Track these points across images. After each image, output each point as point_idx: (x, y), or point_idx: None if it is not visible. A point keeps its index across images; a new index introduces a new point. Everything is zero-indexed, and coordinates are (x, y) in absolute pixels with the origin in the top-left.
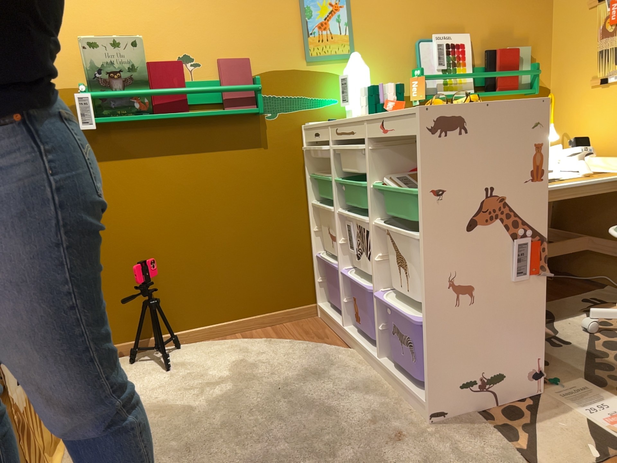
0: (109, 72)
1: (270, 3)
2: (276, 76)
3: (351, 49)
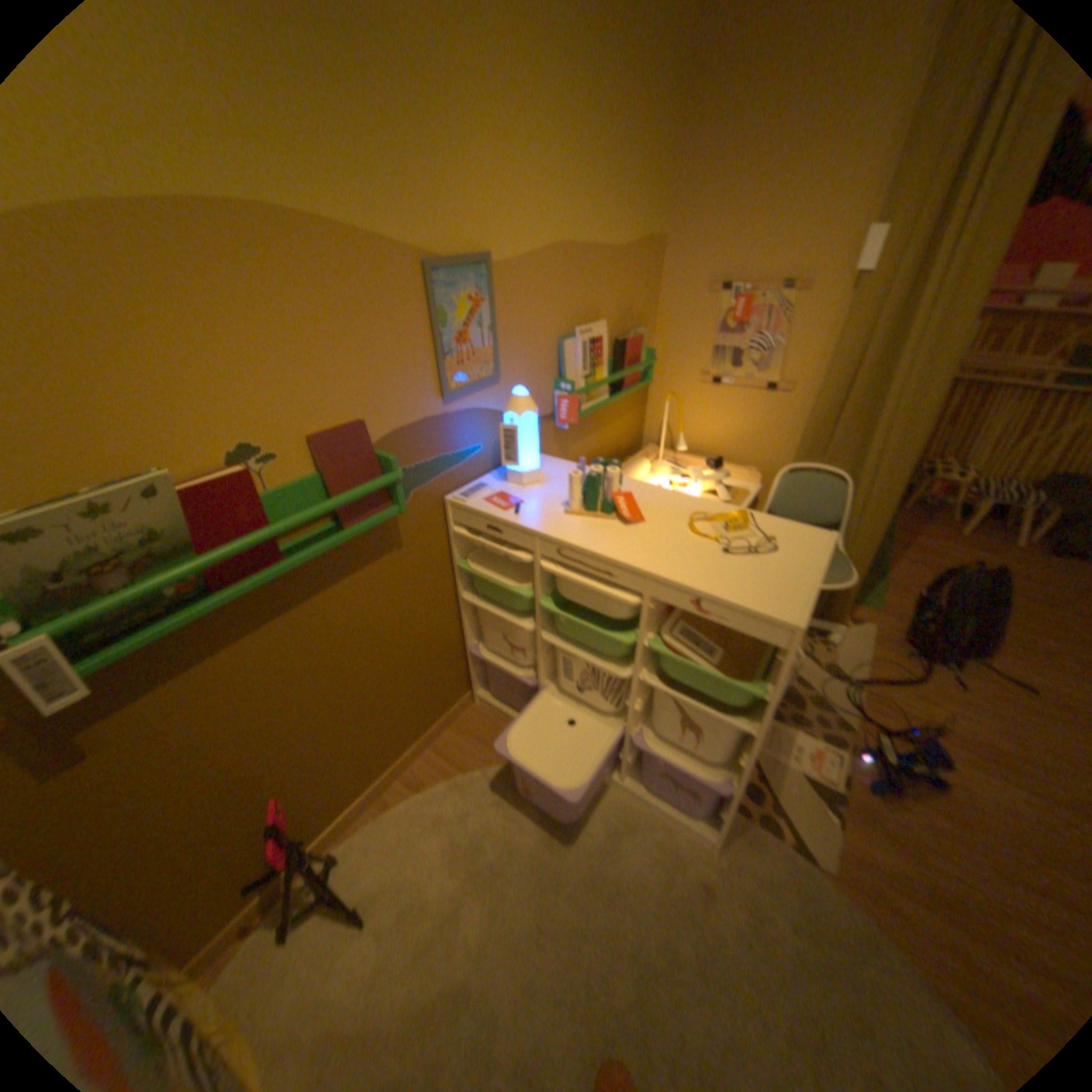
0: (87, 570)
1: (384, 307)
2: (404, 438)
3: (497, 369)
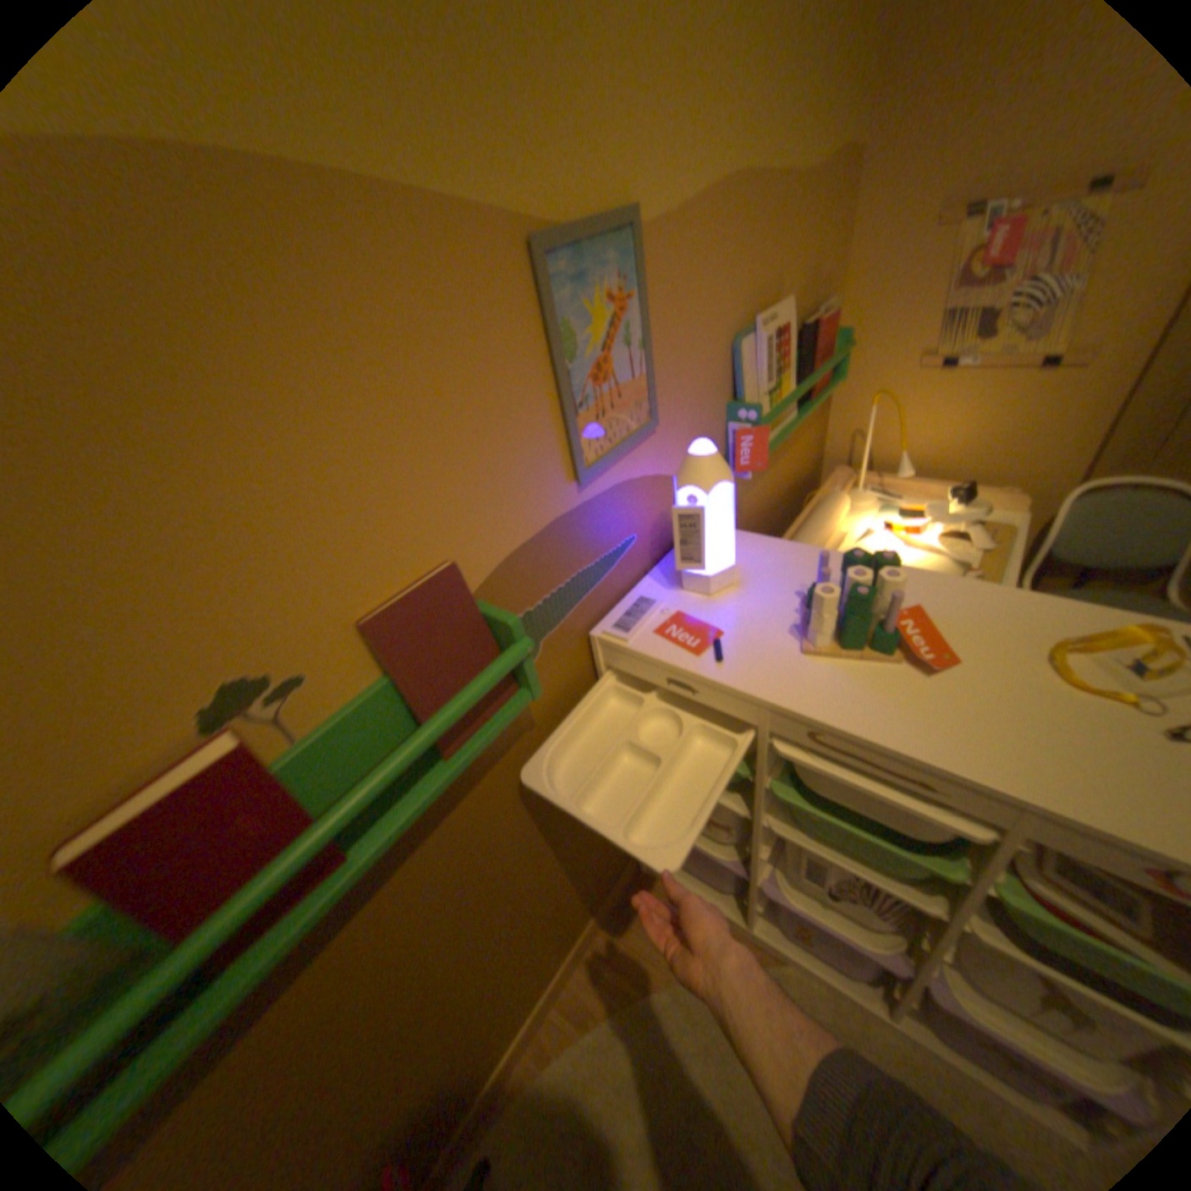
0: None
1: (468, 341)
2: (523, 561)
3: (653, 409)
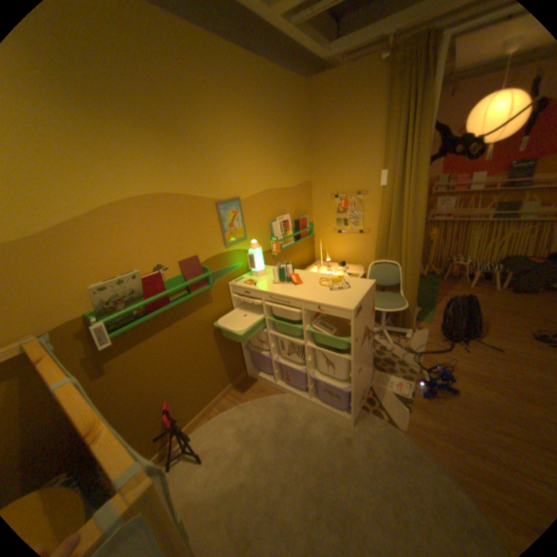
0: (115, 301)
1: (203, 218)
2: (211, 261)
3: (245, 235)
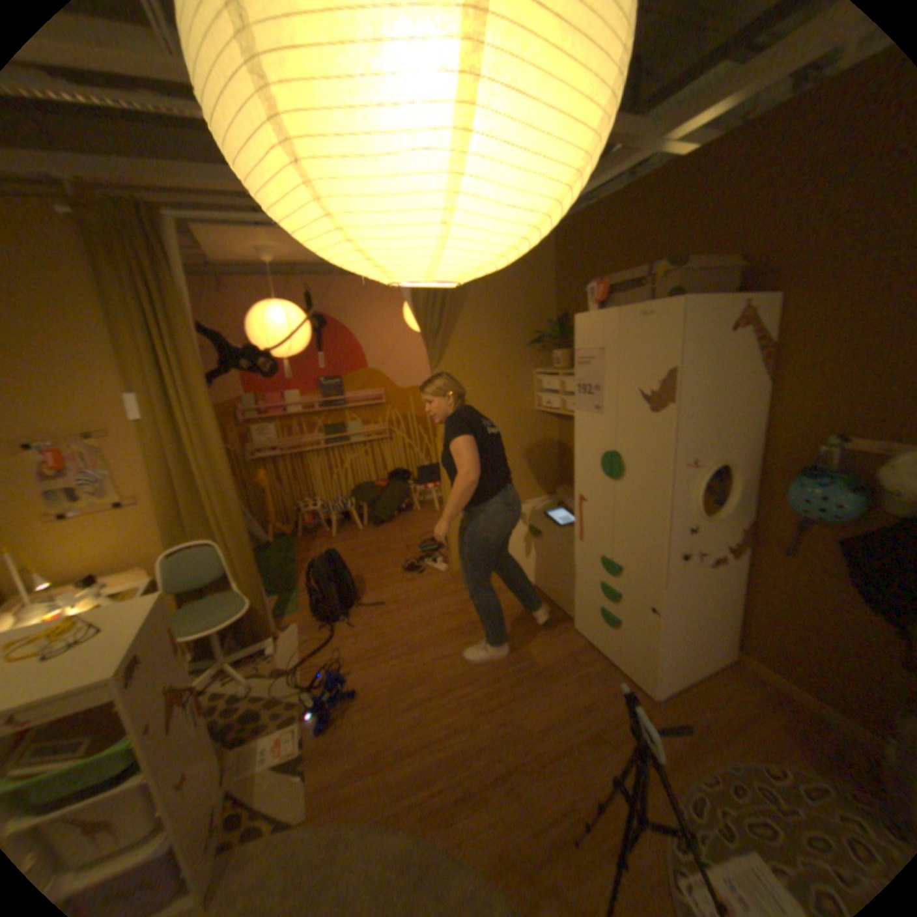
0: None
1: None
2: None
3: None
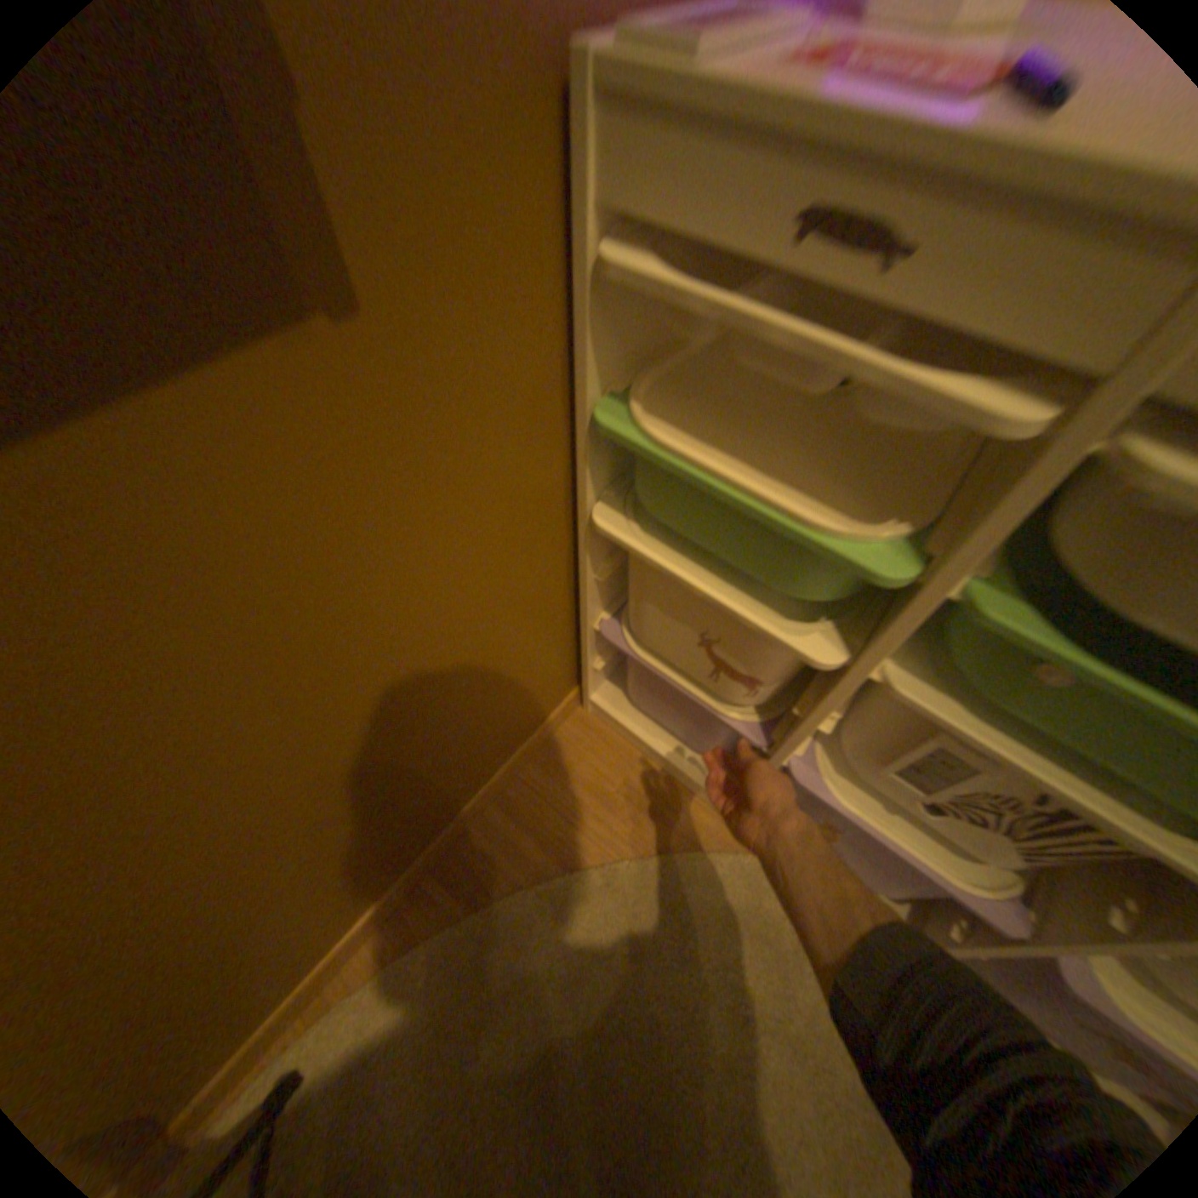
0: None
1: None
2: None
3: None
